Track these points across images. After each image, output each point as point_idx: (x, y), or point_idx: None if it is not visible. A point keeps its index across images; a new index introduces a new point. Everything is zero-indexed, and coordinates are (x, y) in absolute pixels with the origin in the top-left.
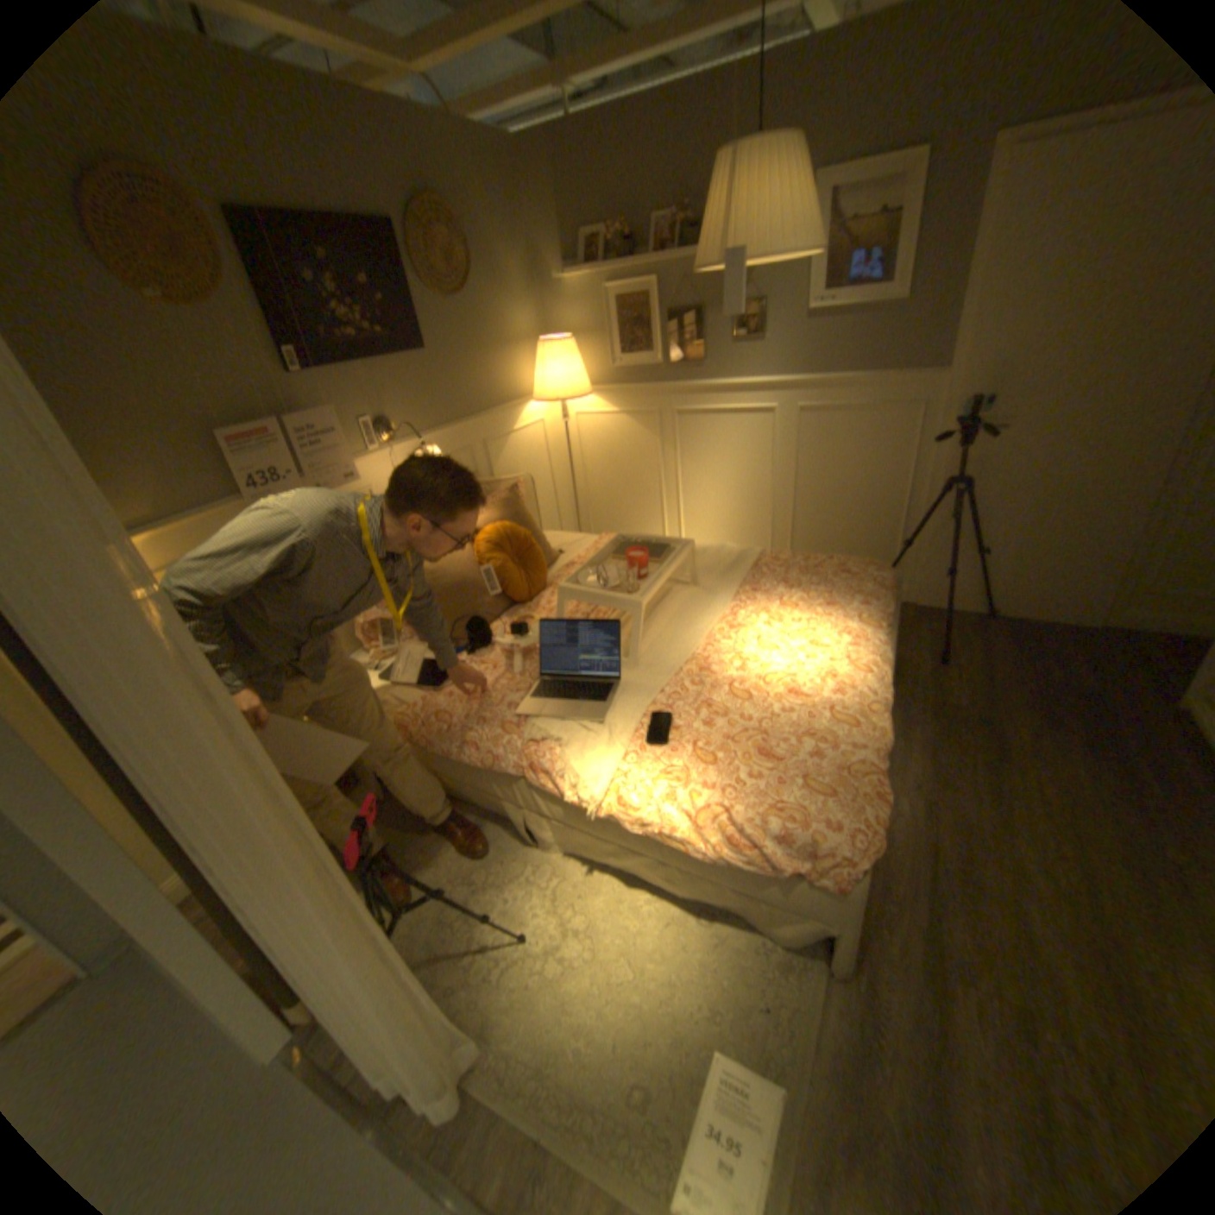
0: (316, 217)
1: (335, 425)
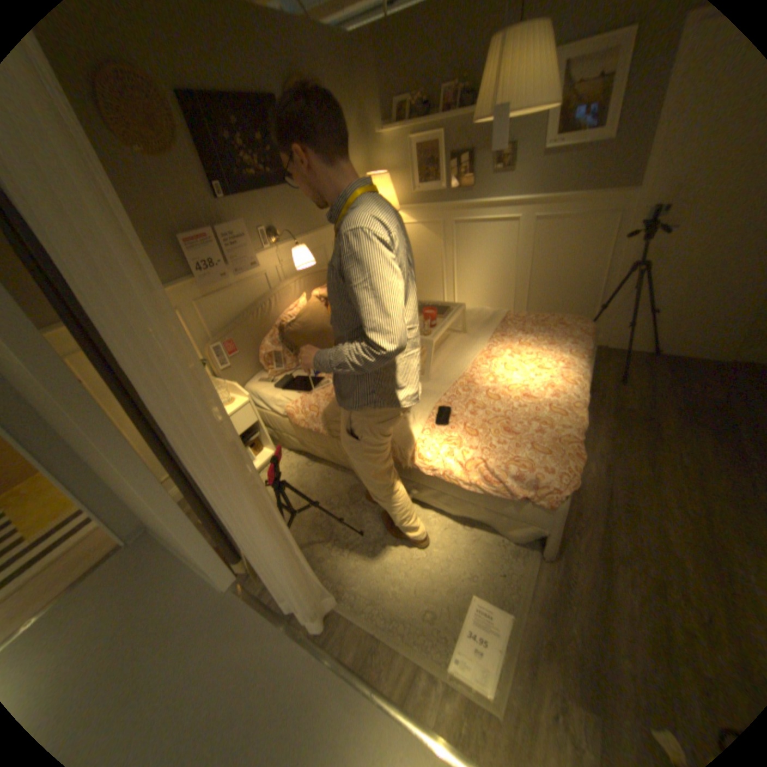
0: (229, 95)
1: (244, 232)
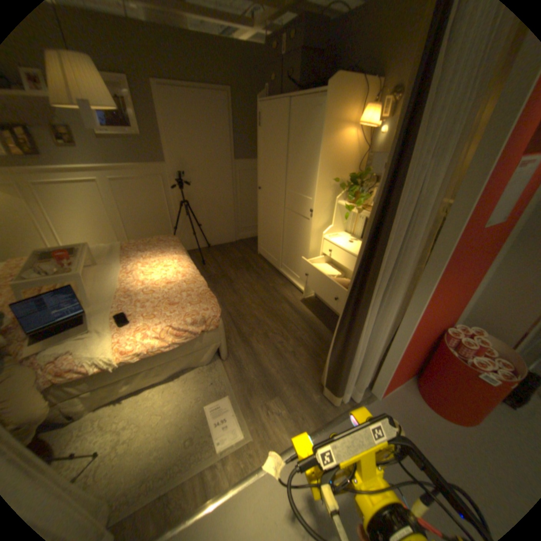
0: None
1: None
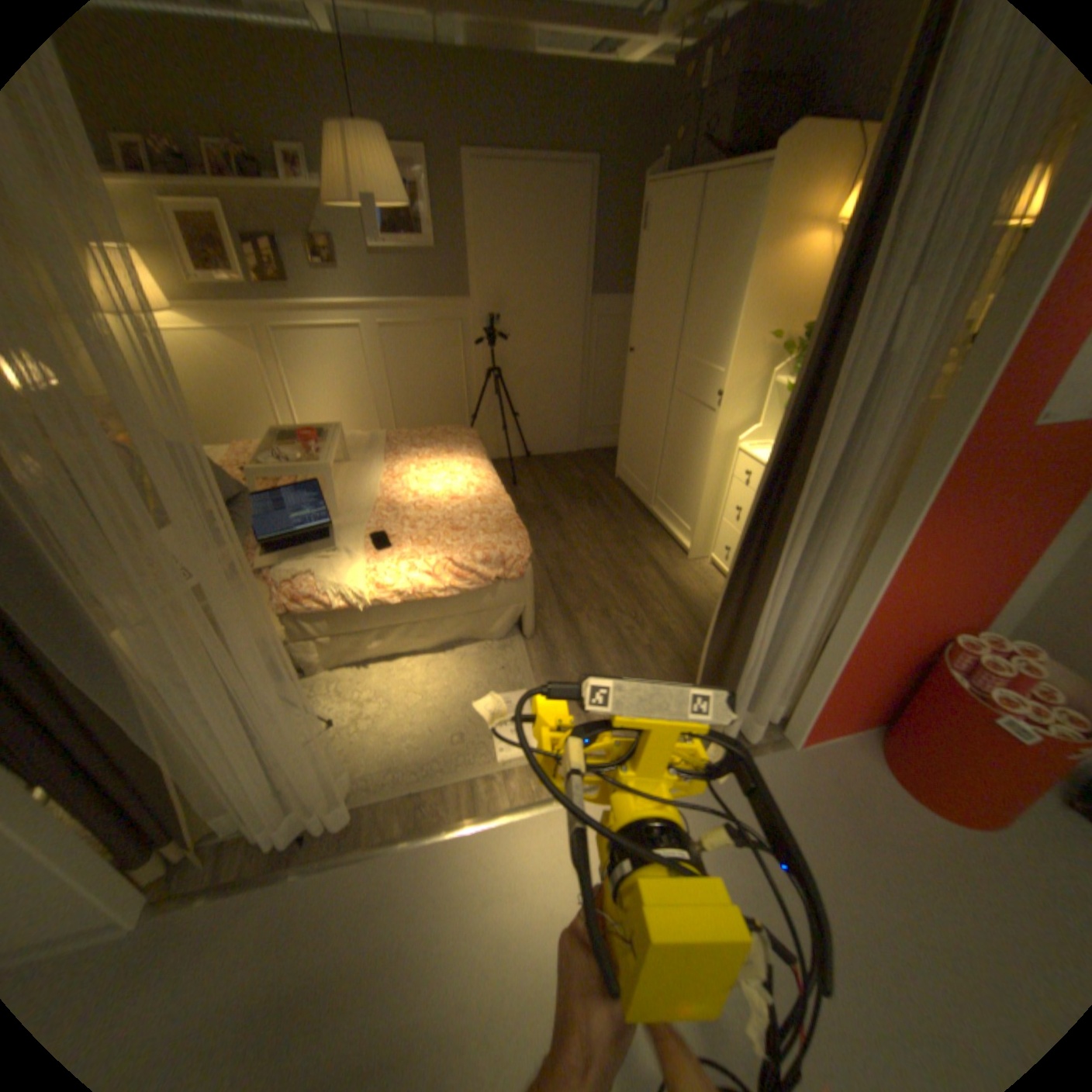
0: None
1: None
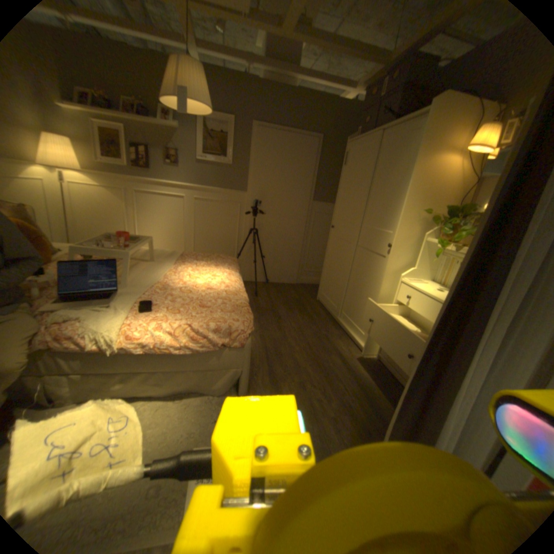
0: None
1: None
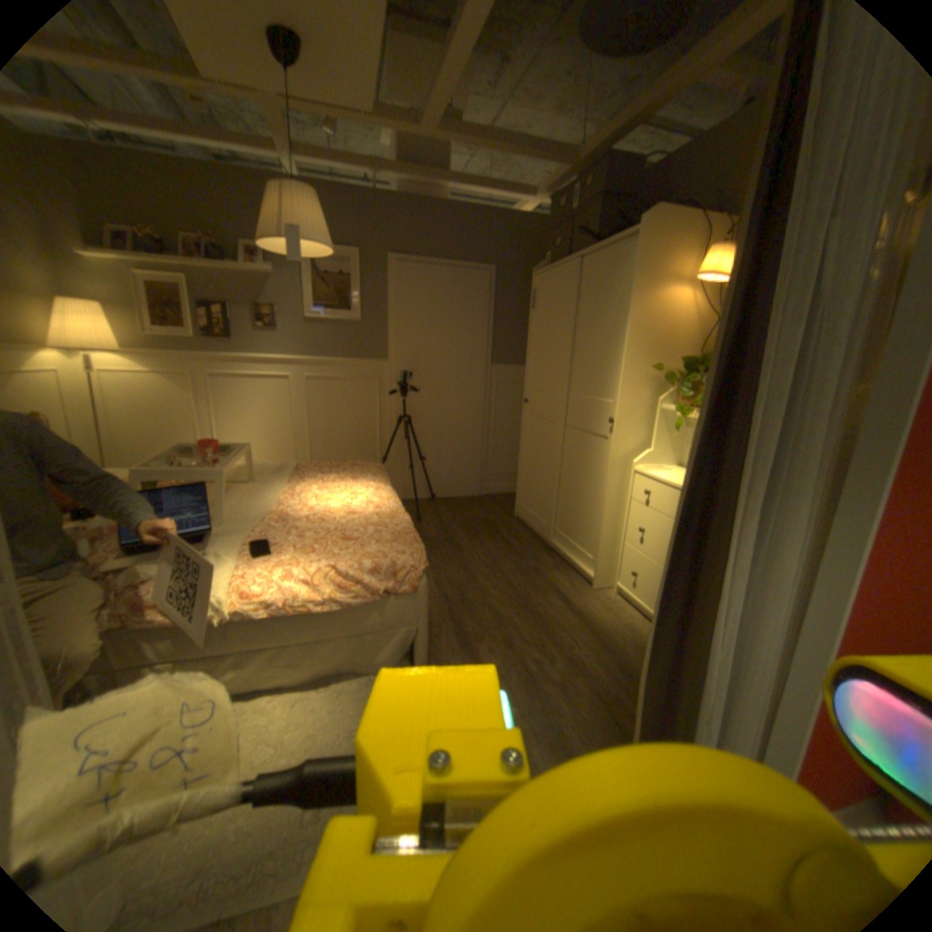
0: None
1: None
